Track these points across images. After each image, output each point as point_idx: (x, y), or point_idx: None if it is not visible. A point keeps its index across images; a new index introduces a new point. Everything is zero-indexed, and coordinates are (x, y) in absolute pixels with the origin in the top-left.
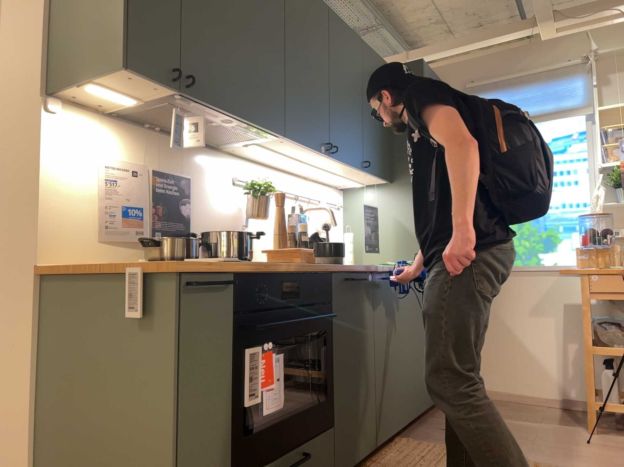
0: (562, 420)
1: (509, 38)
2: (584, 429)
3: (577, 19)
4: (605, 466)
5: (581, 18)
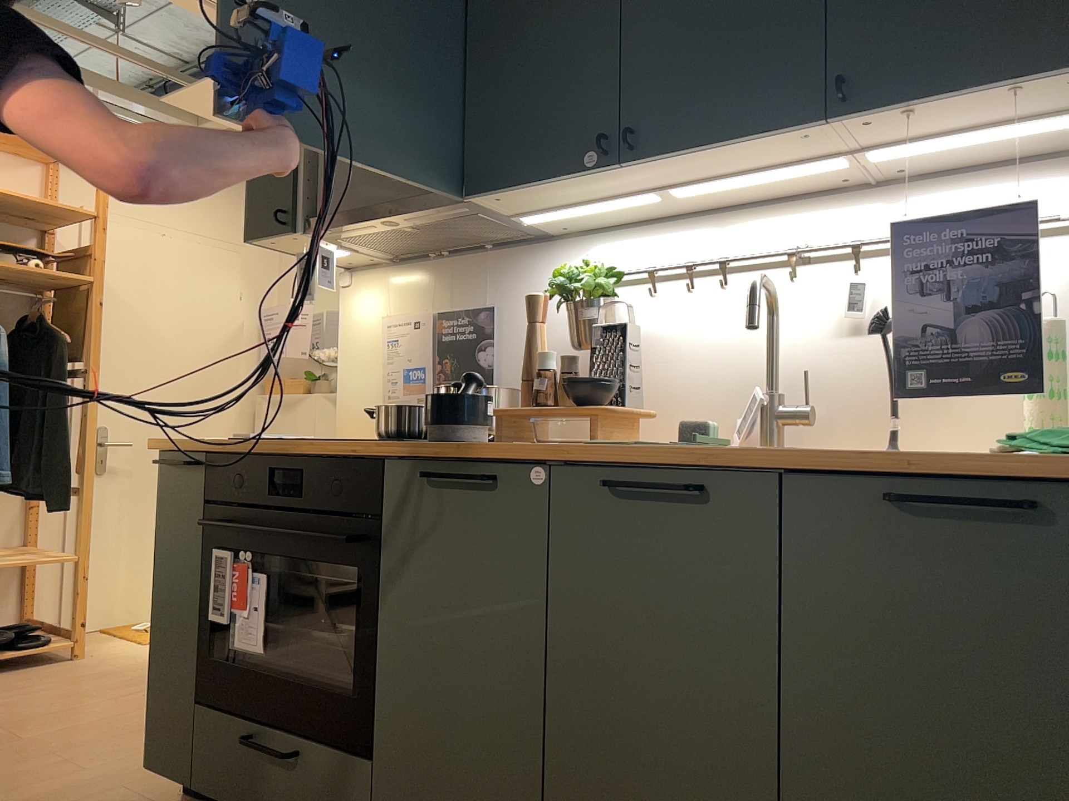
0: None
1: None
2: None
3: None
4: None
5: None
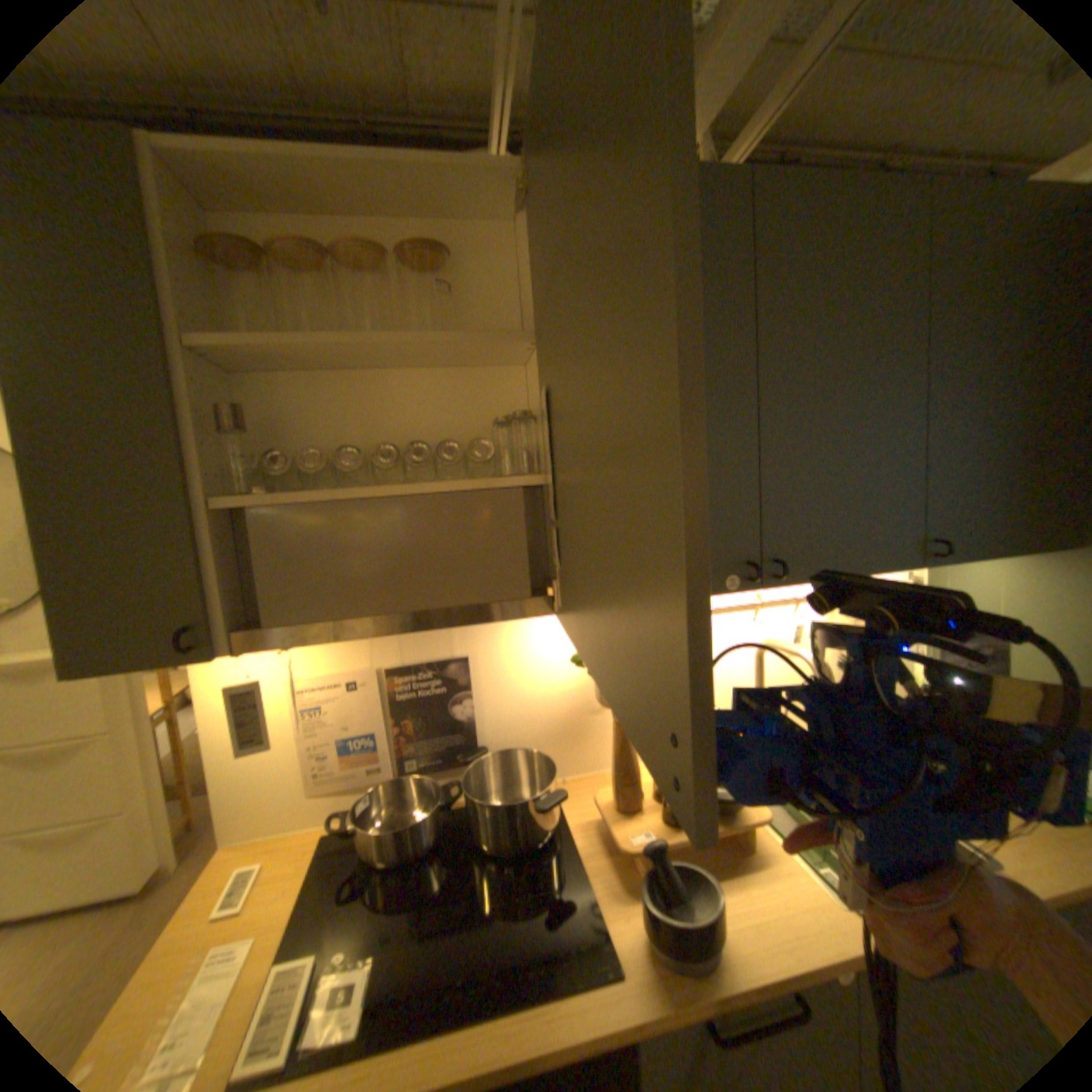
0: None
1: None
2: None
3: None
4: None
5: None
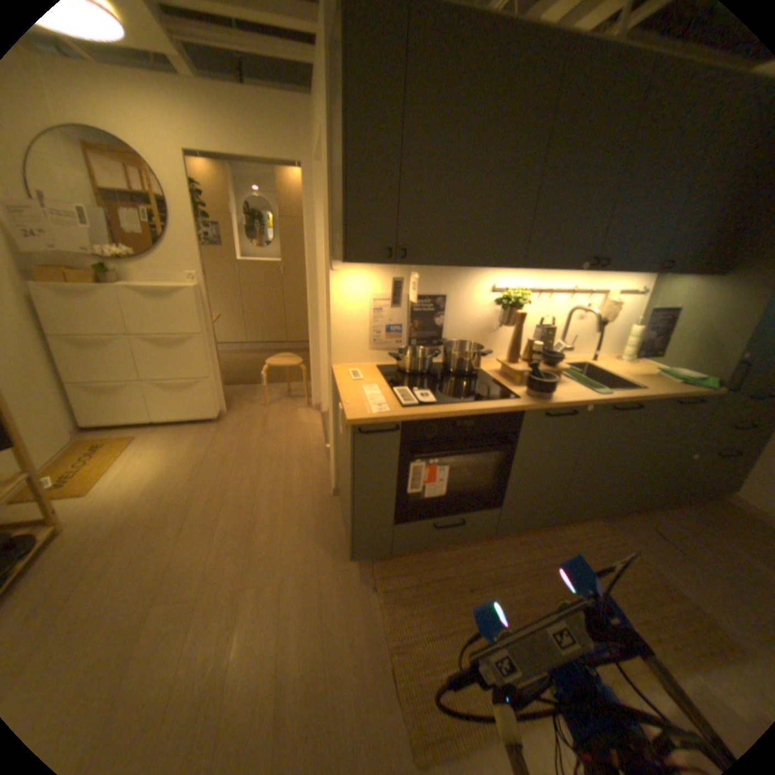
0: None
1: None
2: None
3: None
4: None
5: None
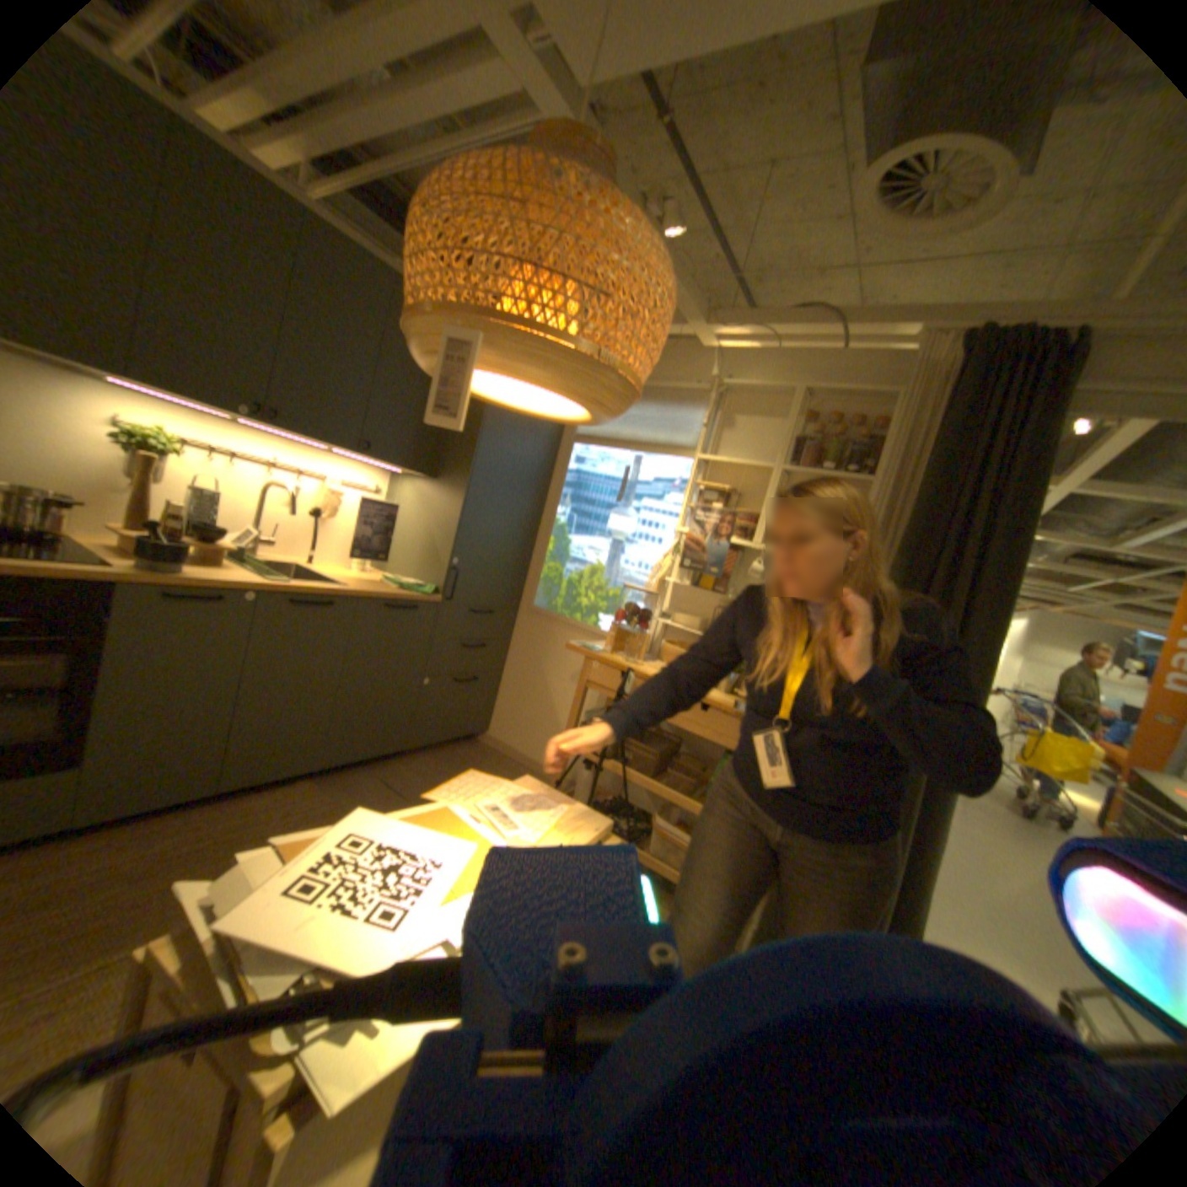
0: None
1: None
2: None
3: (726, 324)
4: None
5: (731, 324)
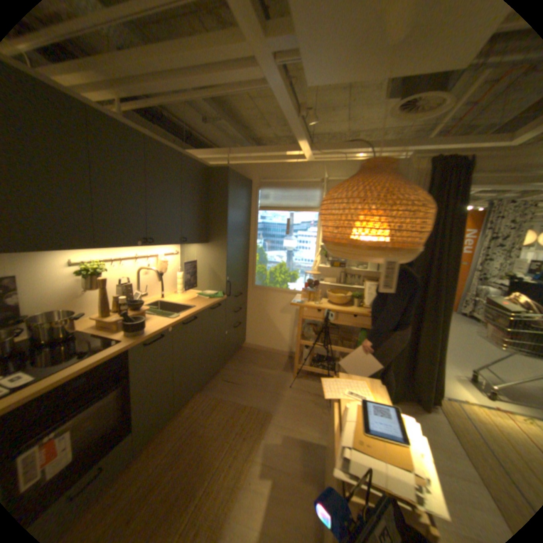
0: (285, 368)
1: (288, 154)
2: (292, 376)
3: (323, 153)
4: (290, 409)
5: (325, 153)
